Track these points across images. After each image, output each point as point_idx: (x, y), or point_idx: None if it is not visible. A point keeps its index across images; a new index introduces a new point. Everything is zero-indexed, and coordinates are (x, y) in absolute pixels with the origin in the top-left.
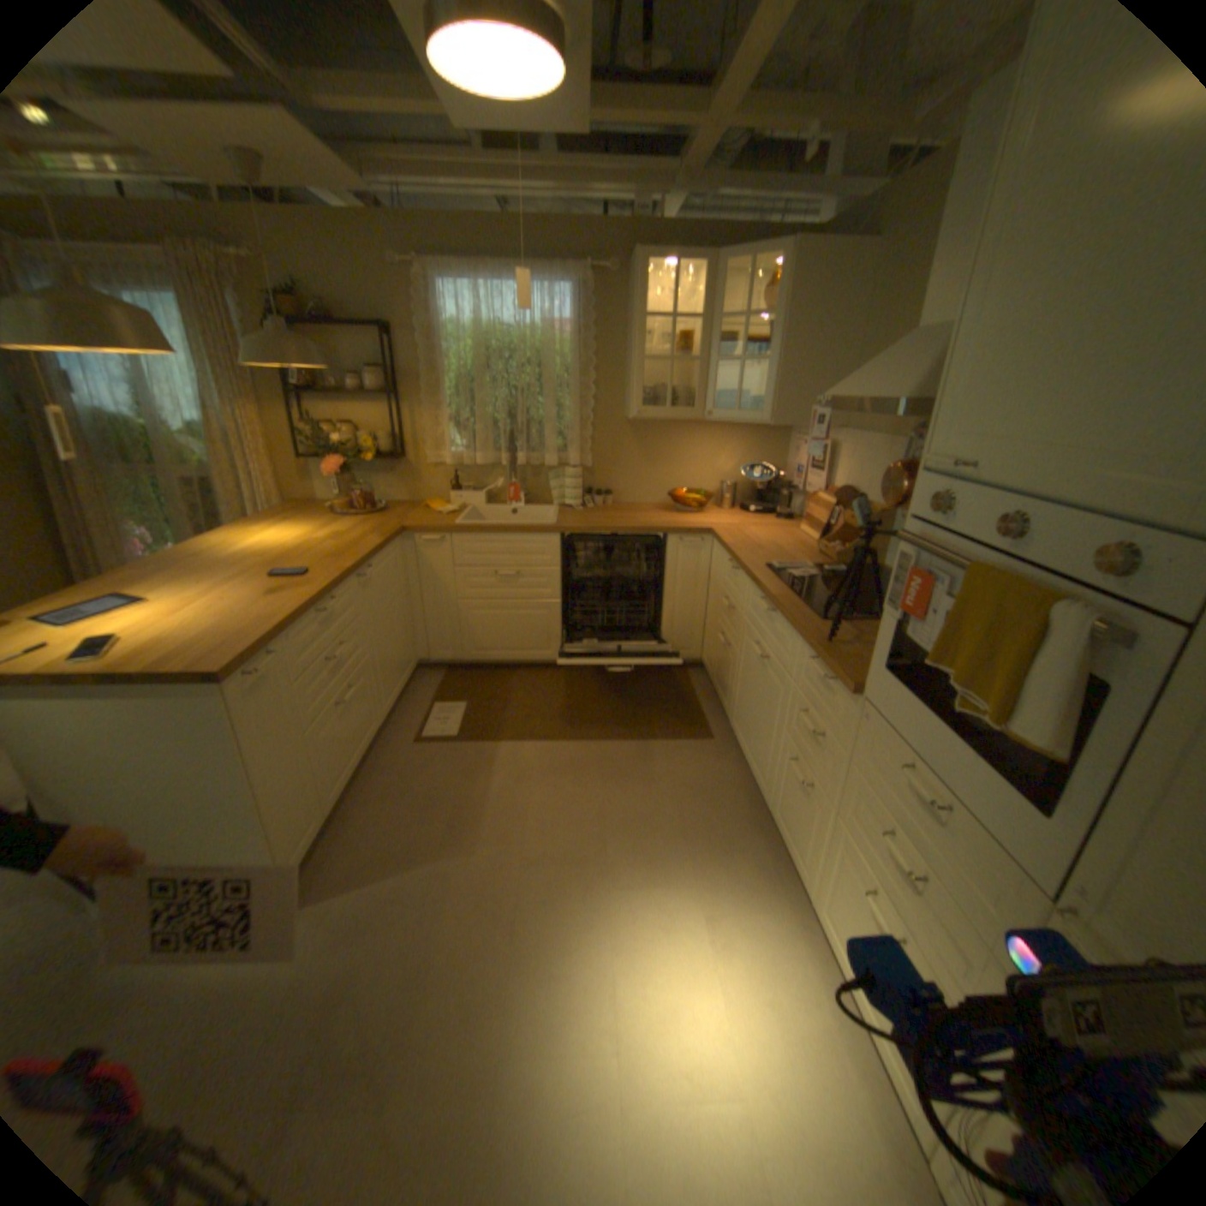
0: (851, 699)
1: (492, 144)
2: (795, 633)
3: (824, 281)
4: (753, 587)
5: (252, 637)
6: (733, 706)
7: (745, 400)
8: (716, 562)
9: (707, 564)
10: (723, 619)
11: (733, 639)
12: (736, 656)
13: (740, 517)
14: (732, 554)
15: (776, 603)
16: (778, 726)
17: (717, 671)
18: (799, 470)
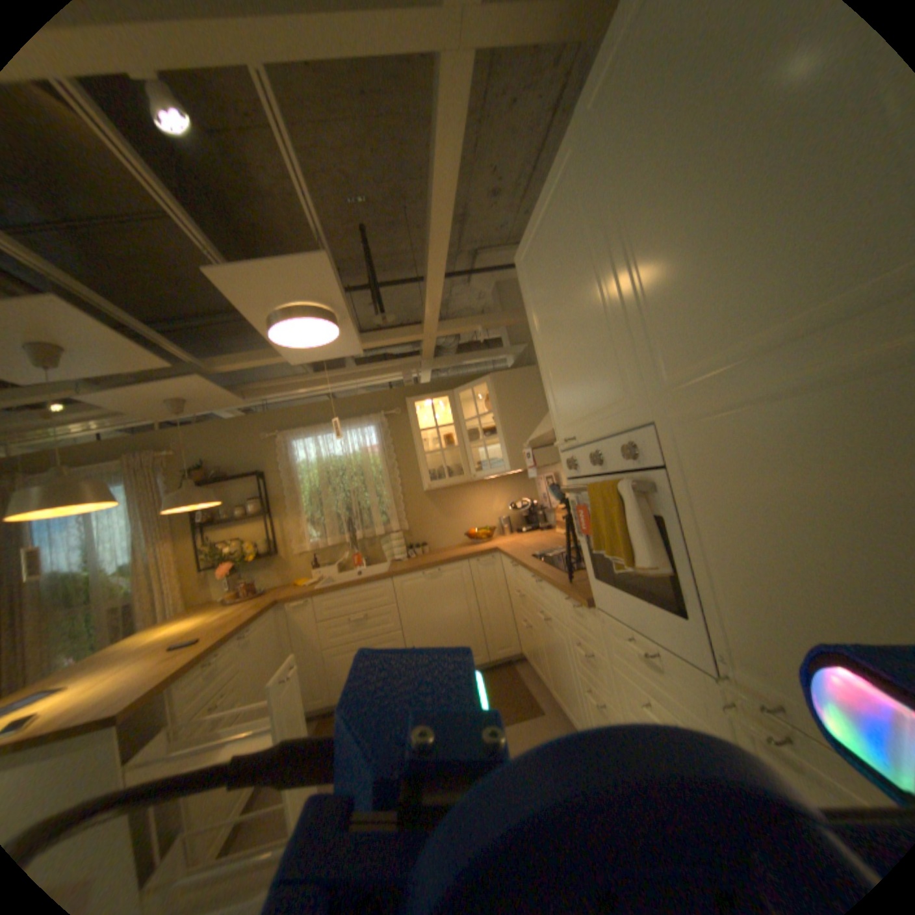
0: (590, 613)
1: (318, 370)
2: (553, 588)
3: (512, 390)
4: (526, 572)
5: (146, 687)
6: (548, 677)
7: (494, 463)
8: (505, 569)
9: (501, 573)
10: (521, 608)
11: (530, 619)
12: (536, 632)
13: (516, 536)
14: (509, 556)
15: (537, 573)
16: (572, 670)
17: (531, 654)
18: (543, 496)
